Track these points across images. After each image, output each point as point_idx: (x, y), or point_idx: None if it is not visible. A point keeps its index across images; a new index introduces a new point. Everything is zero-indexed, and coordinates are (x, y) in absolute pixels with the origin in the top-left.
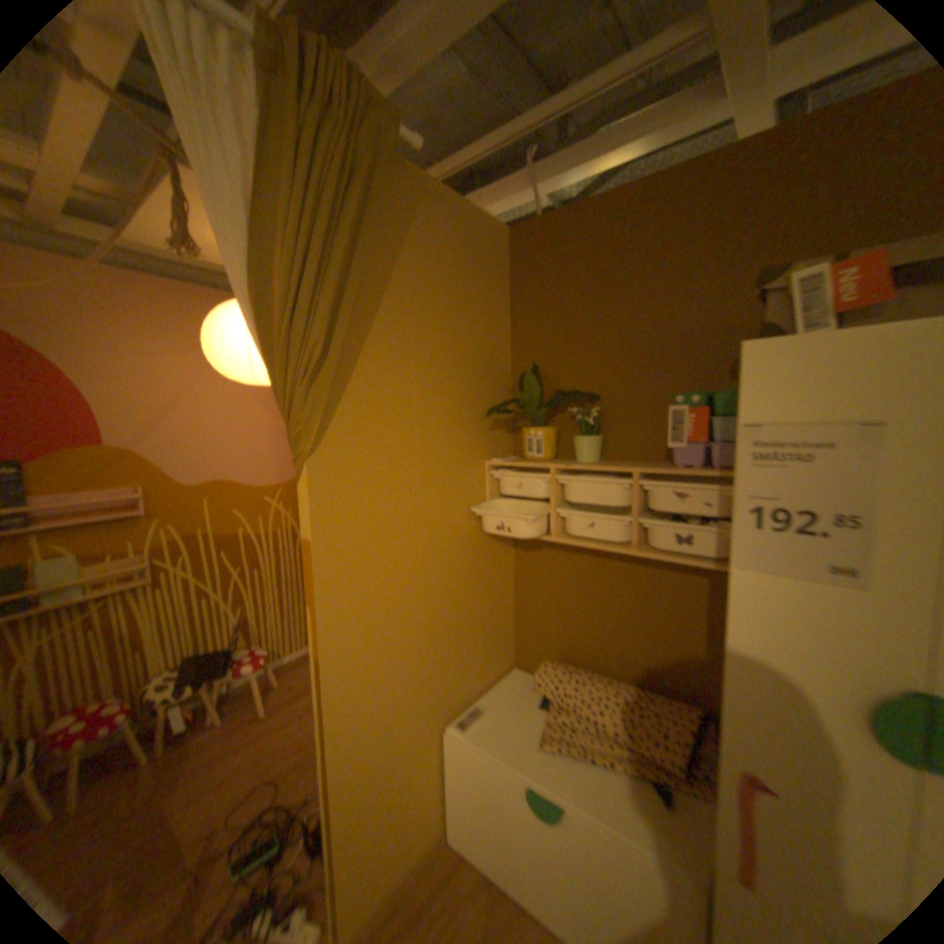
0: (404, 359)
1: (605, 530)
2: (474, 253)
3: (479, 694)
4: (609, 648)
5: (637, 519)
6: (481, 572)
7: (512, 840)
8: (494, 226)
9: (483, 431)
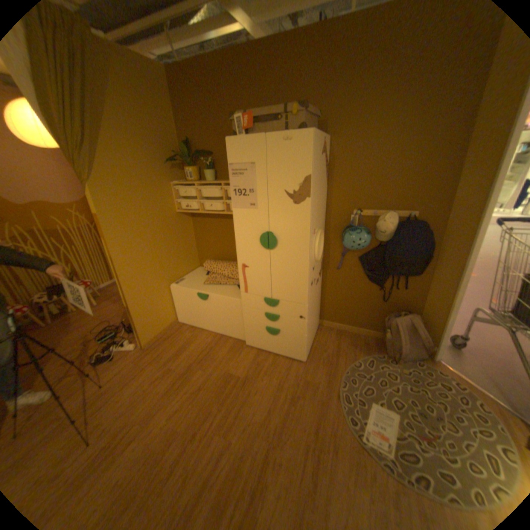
0: (120, 138)
1: (216, 207)
2: (146, 82)
3: (184, 275)
4: (229, 252)
5: (226, 201)
6: (177, 229)
7: (197, 312)
8: (155, 66)
9: (167, 170)
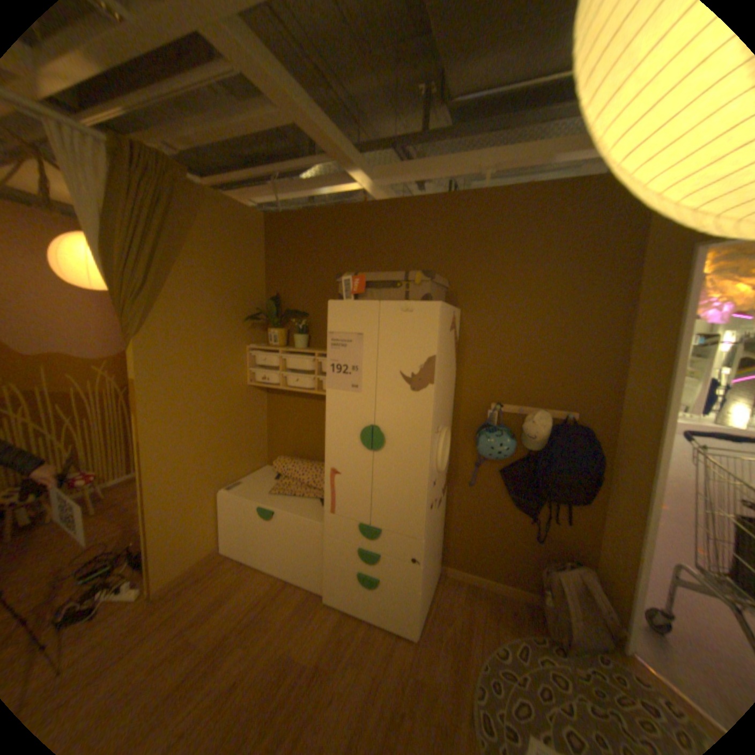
0: (192, 289)
1: (304, 383)
2: (239, 230)
3: (242, 478)
4: (313, 447)
5: (319, 377)
6: (244, 409)
7: (252, 538)
8: (253, 214)
9: (245, 330)
